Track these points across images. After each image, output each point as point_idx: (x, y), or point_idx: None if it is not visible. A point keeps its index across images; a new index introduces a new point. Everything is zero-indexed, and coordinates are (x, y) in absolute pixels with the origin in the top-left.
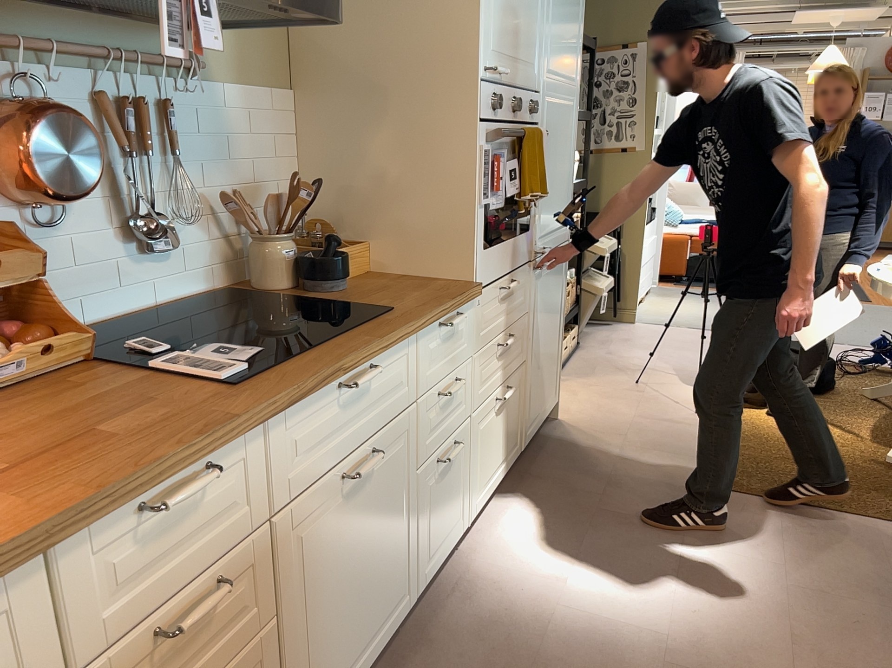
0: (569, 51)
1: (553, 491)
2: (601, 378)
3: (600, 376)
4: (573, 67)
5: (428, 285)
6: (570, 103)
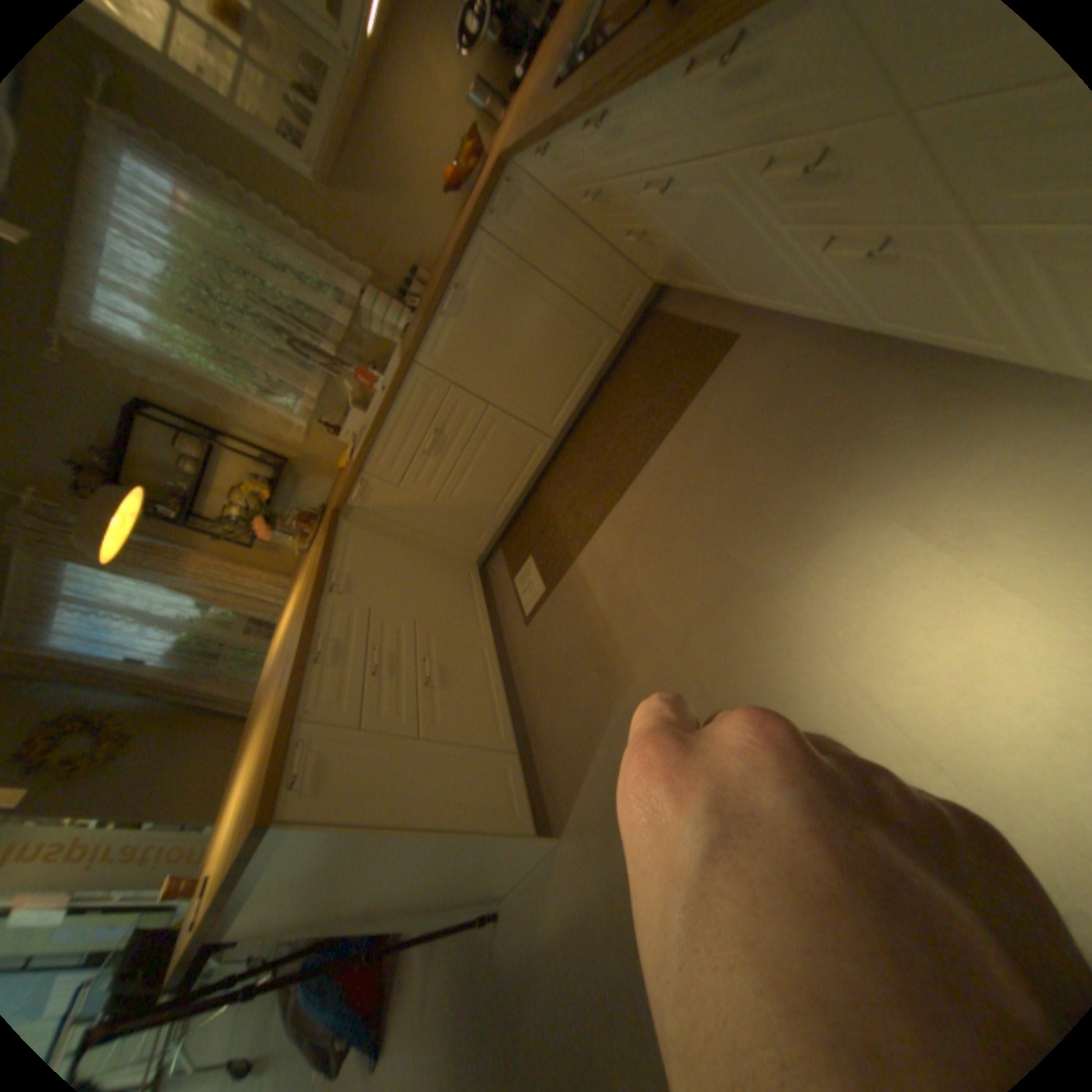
0: None
1: None
2: None
3: None
4: None
5: None
6: None
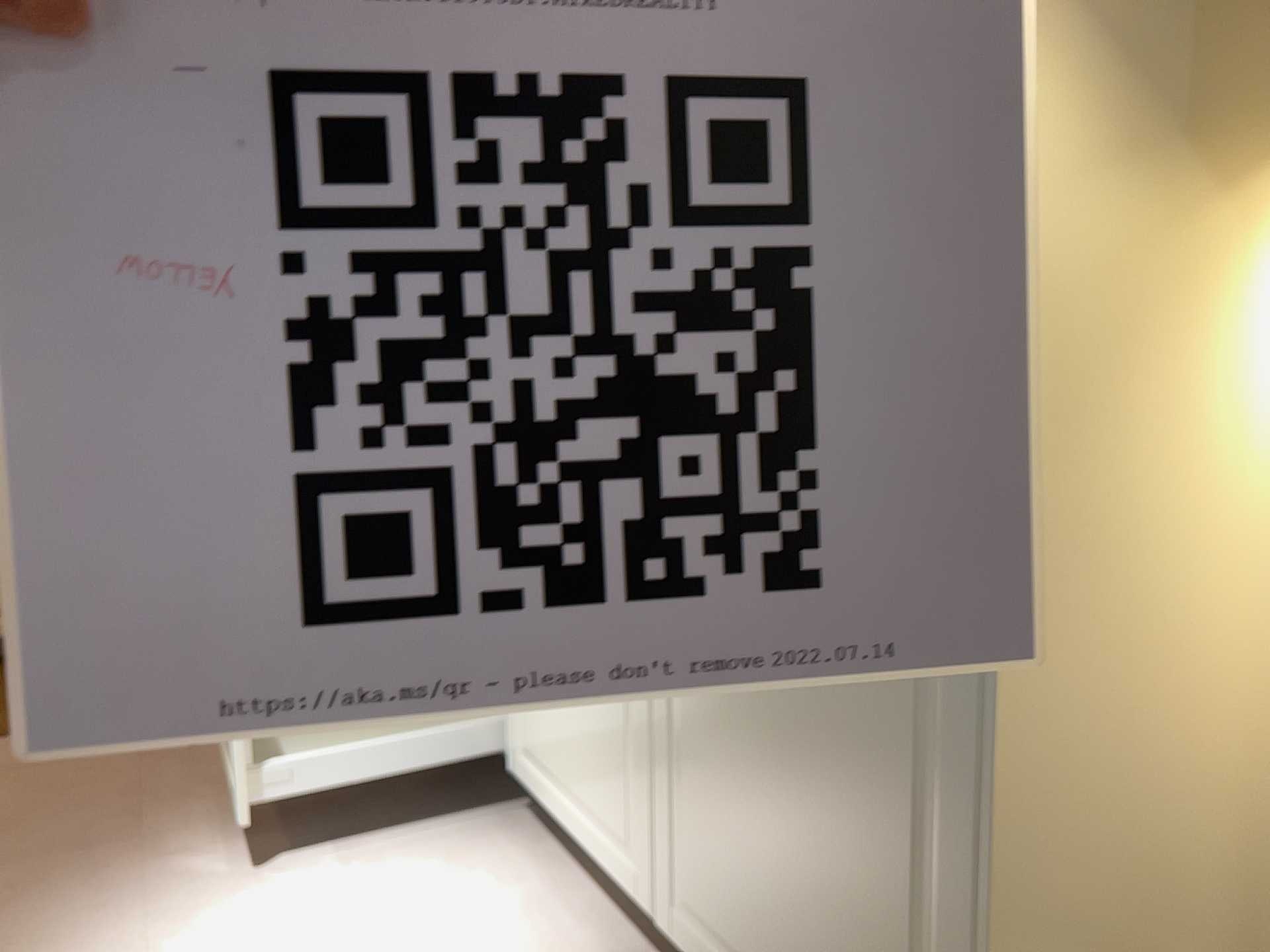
0: None
1: None
2: None
3: None
4: None
5: None
6: None
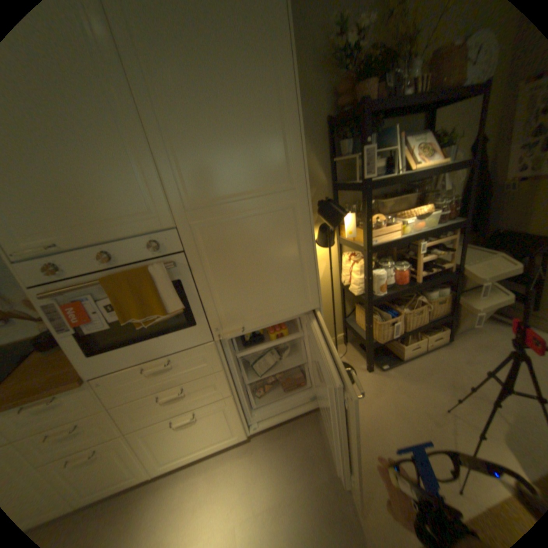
0: (253, 163)
1: (239, 482)
2: (421, 391)
3: (425, 387)
4: (272, 173)
5: (63, 370)
6: (279, 206)
